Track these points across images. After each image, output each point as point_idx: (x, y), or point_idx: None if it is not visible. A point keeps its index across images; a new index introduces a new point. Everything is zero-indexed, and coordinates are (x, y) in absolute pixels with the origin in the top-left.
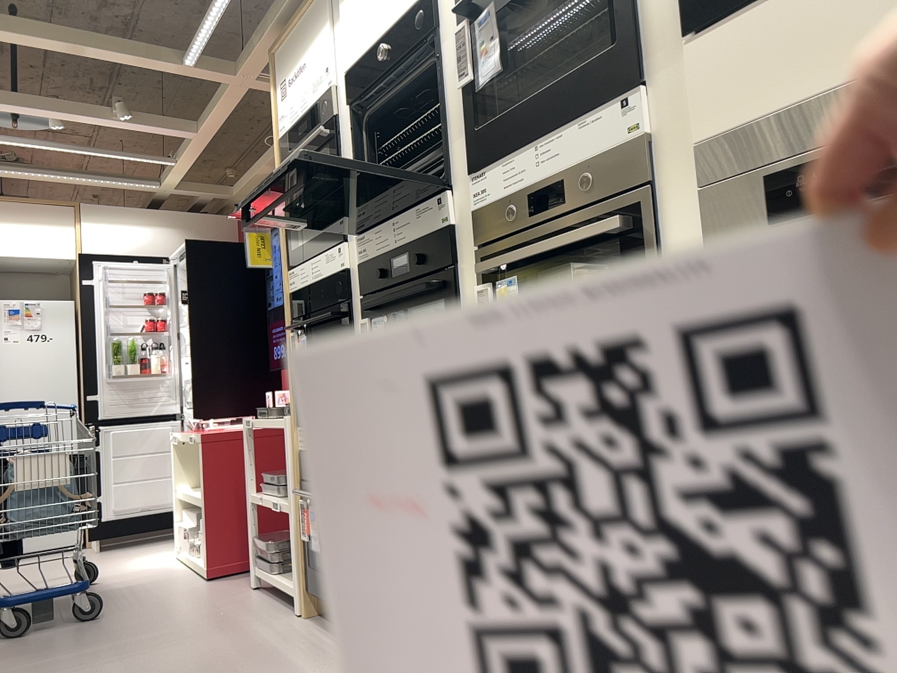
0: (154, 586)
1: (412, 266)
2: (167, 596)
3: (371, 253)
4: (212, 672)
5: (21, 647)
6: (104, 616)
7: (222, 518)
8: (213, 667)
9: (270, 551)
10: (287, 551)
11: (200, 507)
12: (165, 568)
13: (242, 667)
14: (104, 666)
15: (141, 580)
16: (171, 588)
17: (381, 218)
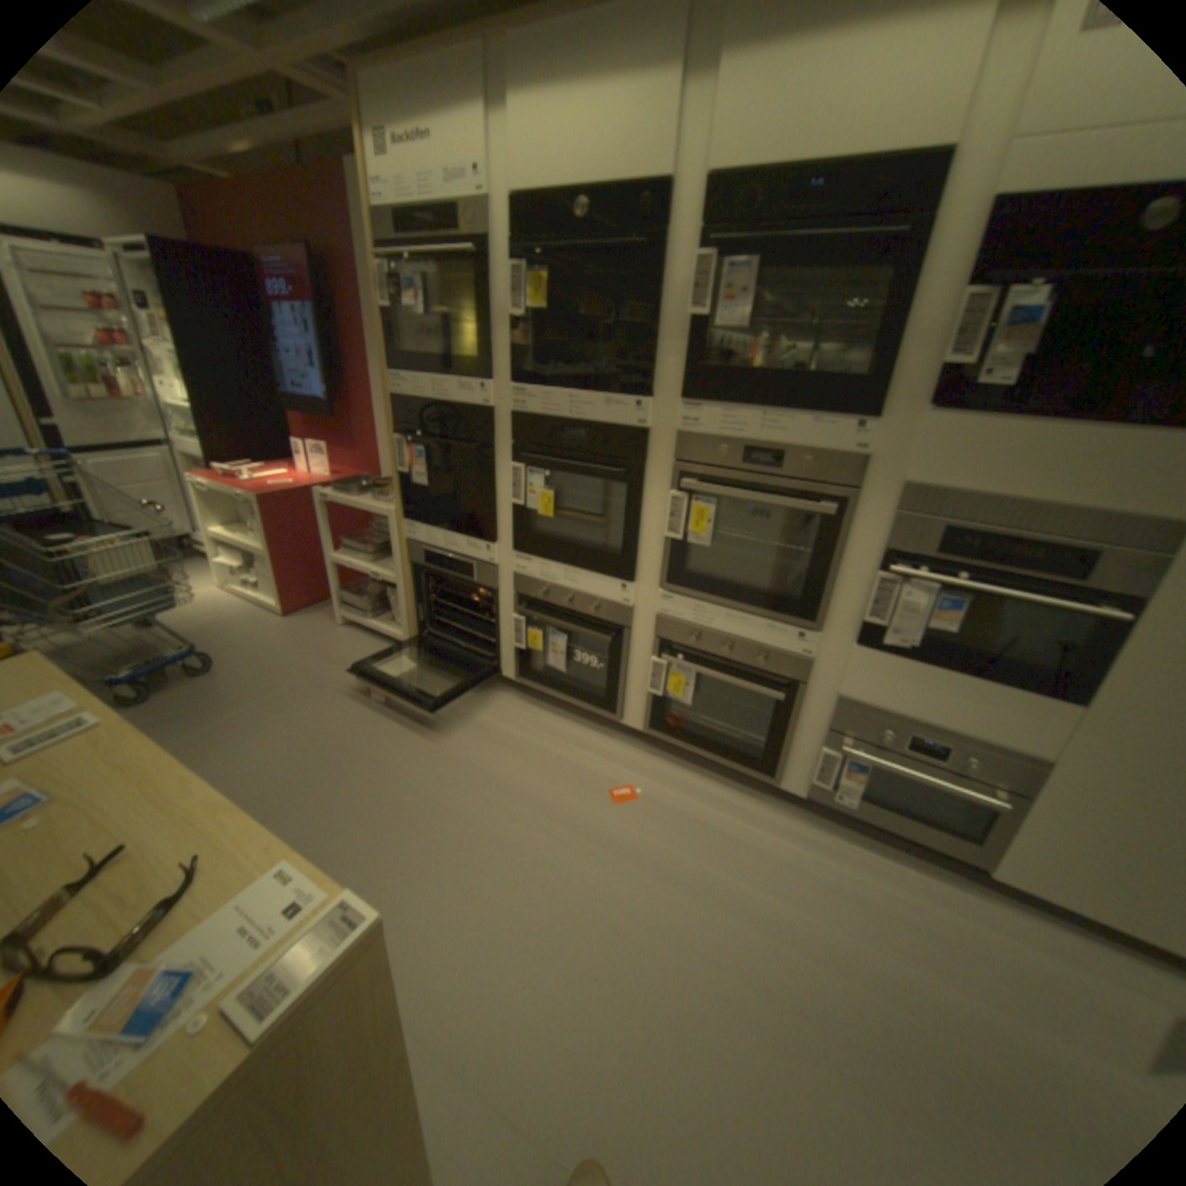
0: (230, 630)
1: (592, 448)
2: (258, 642)
3: (534, 413)
4: (385, 722)
5: (158, 719)
6: (212, 672)
7: (286, 570)
8: (381, 717)
9: (361, 605)
10: (381, 606)
11: (255, 559)
12: (218, 606)
13: (406, 714)
14: (277, 729)
15: (205, 622)
16: (252, 632)
17: (549, 384)
